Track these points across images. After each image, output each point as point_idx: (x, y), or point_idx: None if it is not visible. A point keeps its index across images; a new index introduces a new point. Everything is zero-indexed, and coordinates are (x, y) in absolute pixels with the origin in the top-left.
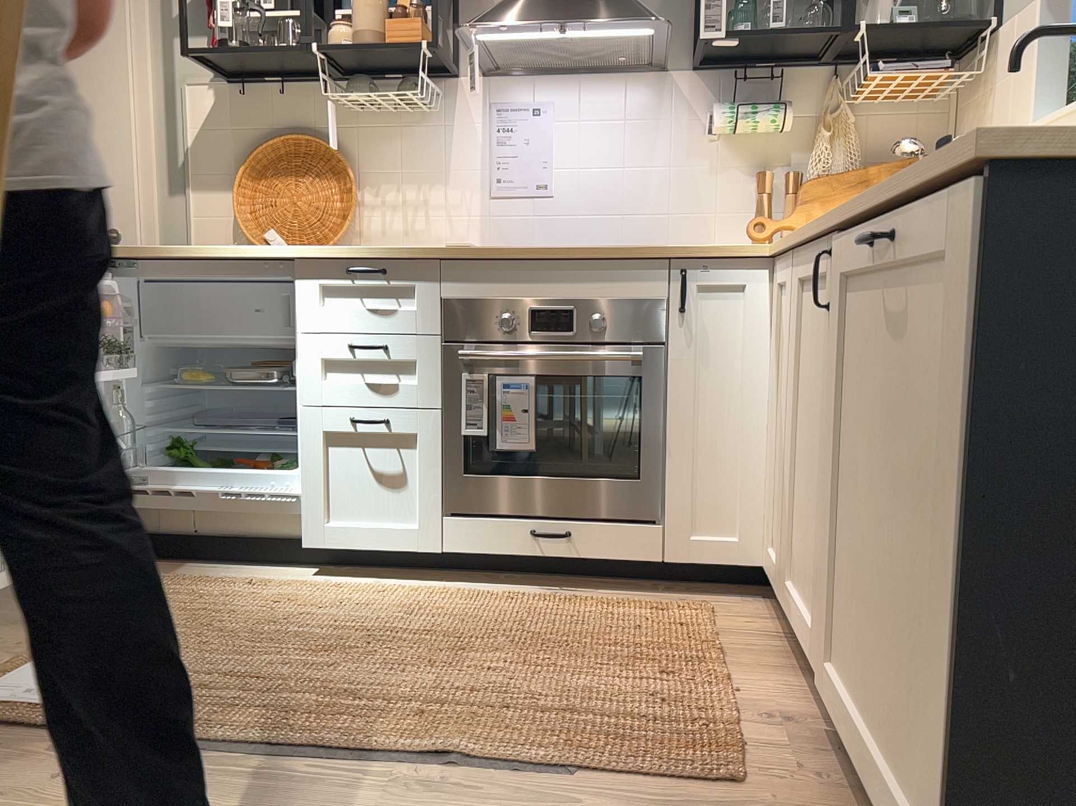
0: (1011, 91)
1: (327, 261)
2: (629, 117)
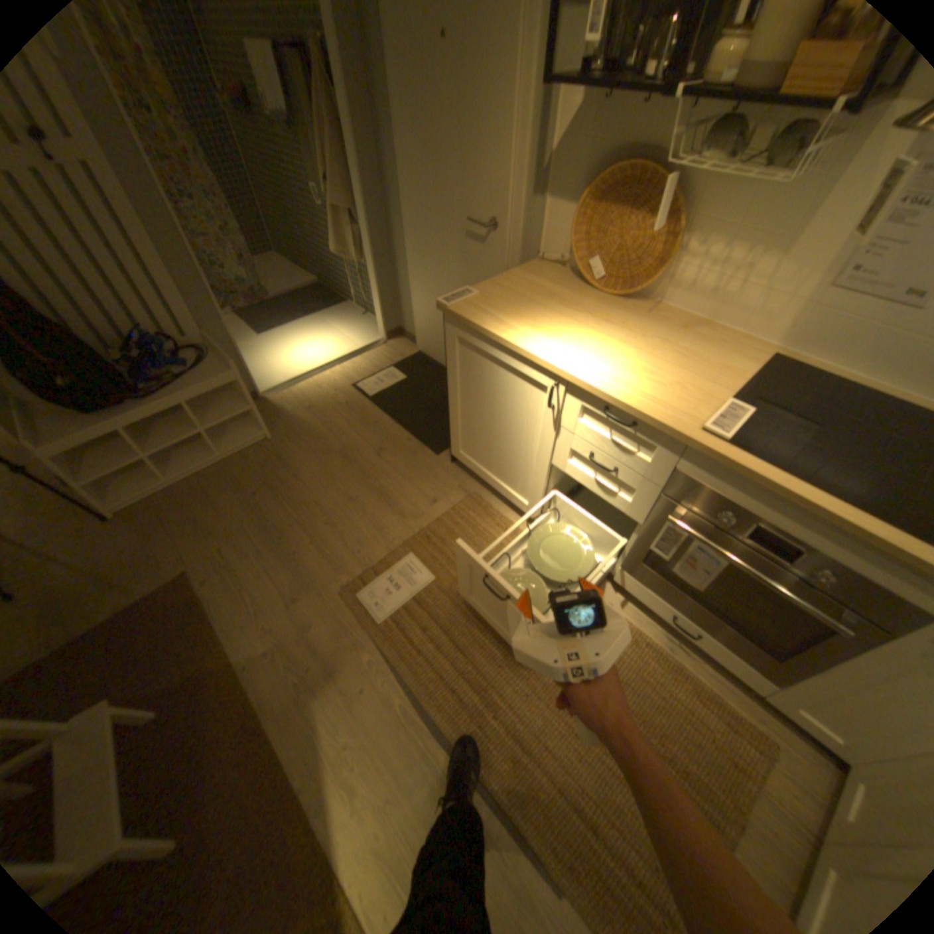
0: None
1: (593, 393)
2: None
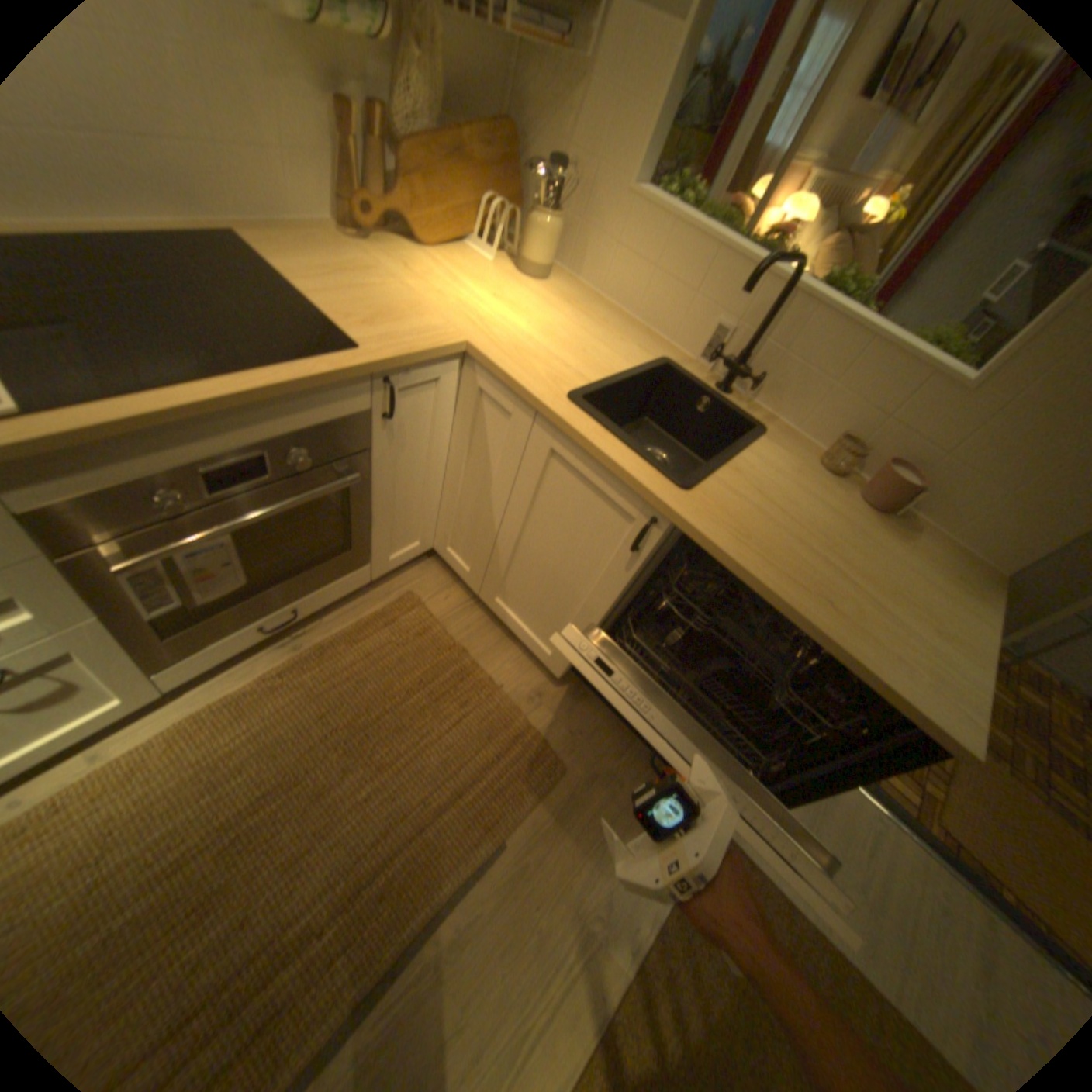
0: (619, 112)
1: None
2: None
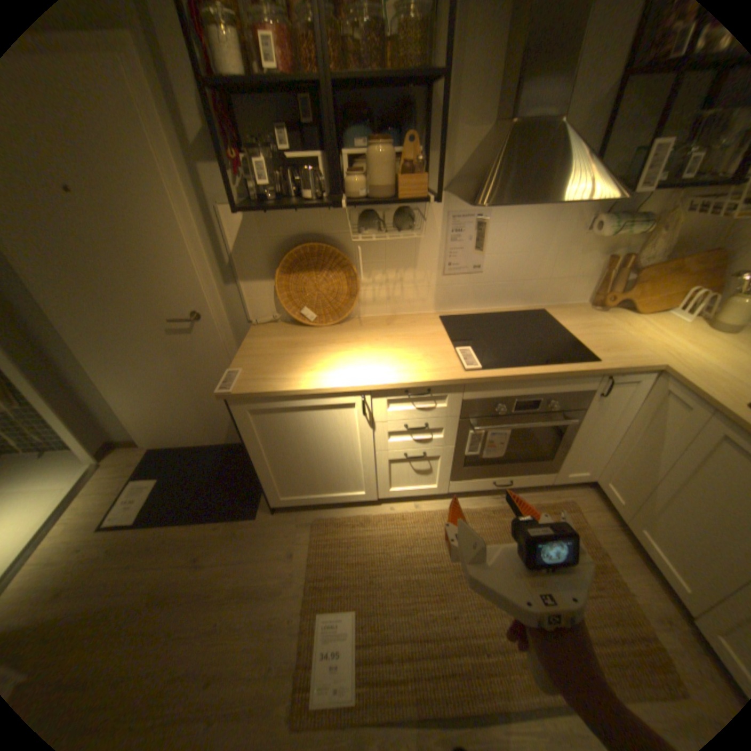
0: None
1: (393, 387)
2: (541, 217)
